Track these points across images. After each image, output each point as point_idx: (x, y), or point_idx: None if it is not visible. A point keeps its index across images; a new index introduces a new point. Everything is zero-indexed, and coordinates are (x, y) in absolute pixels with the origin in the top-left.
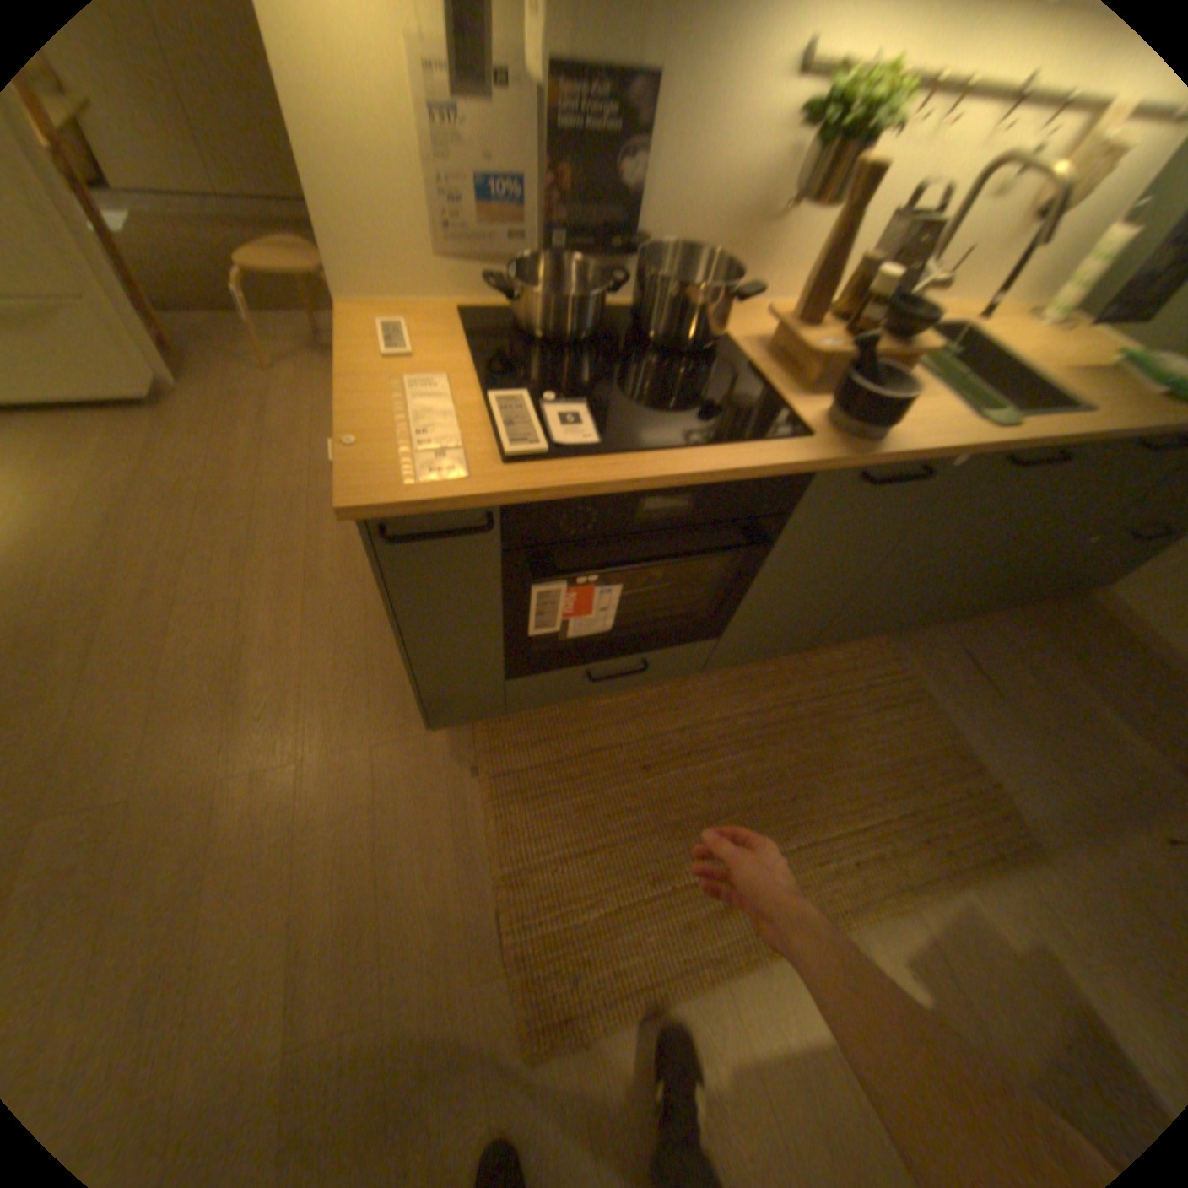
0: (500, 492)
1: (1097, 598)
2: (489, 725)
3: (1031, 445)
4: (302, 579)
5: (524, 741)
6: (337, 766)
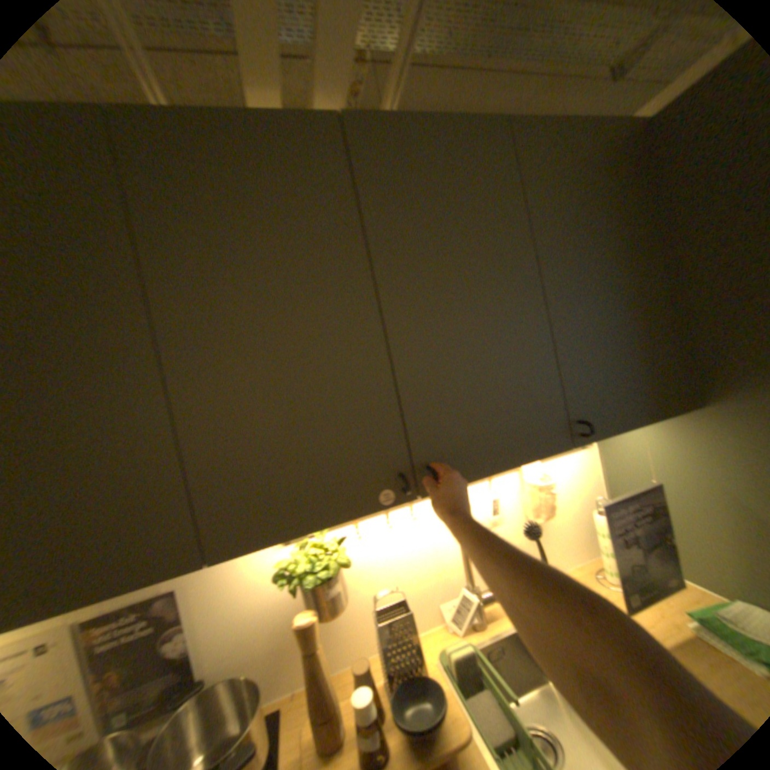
0: None
1: None
2: None
3: None
4: None
5: None
6: None
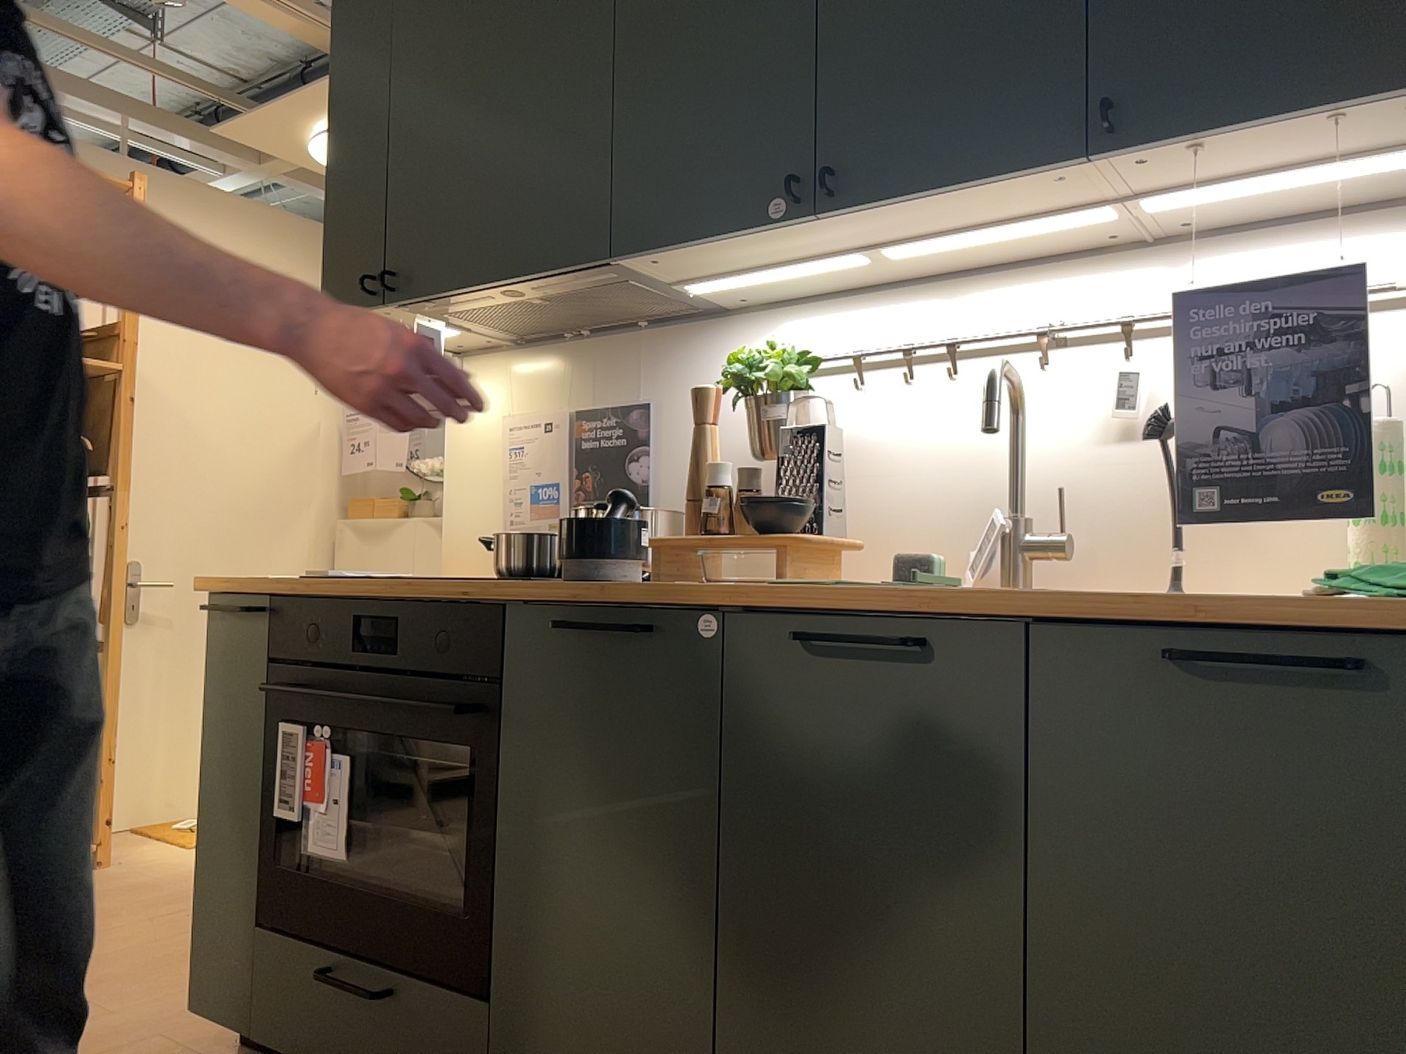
0: (274, 589)
1: None
2: None
3: (803, 603)
4: None
5: None
6: (119, 1032)
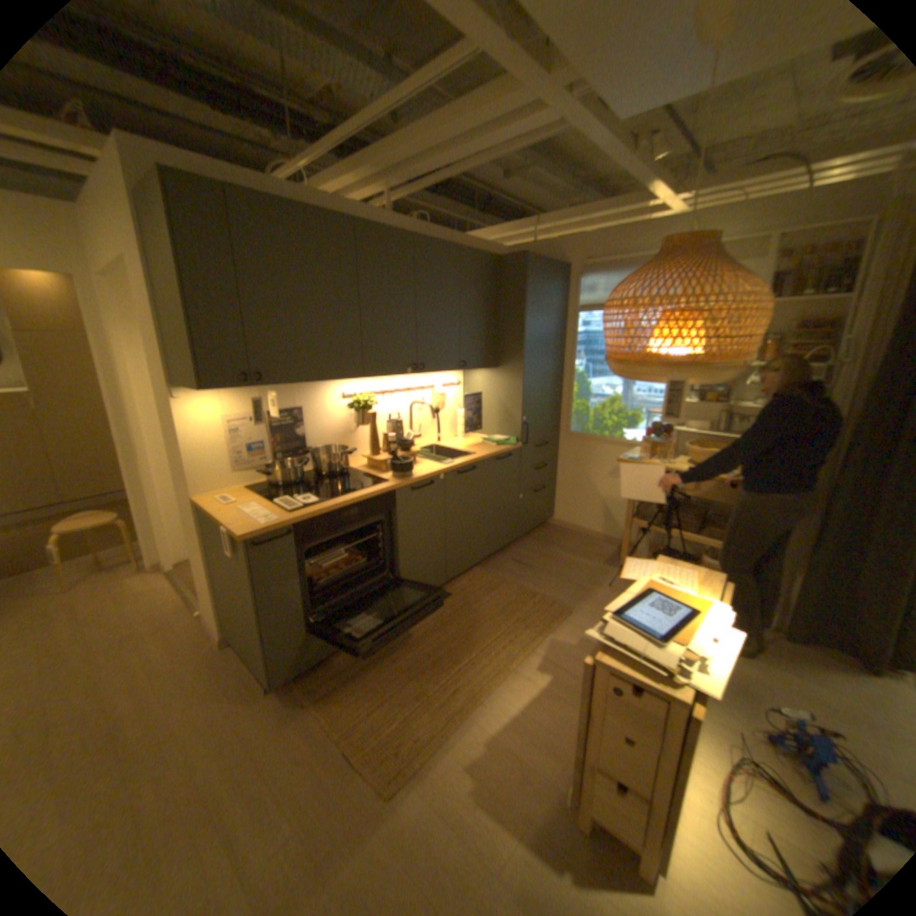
0: (290, 521)
1: (552, 524)
2: (301, 683)
3: (458, 467)
4: (145, 677)
5: (324, 681)
6: (213, 746)
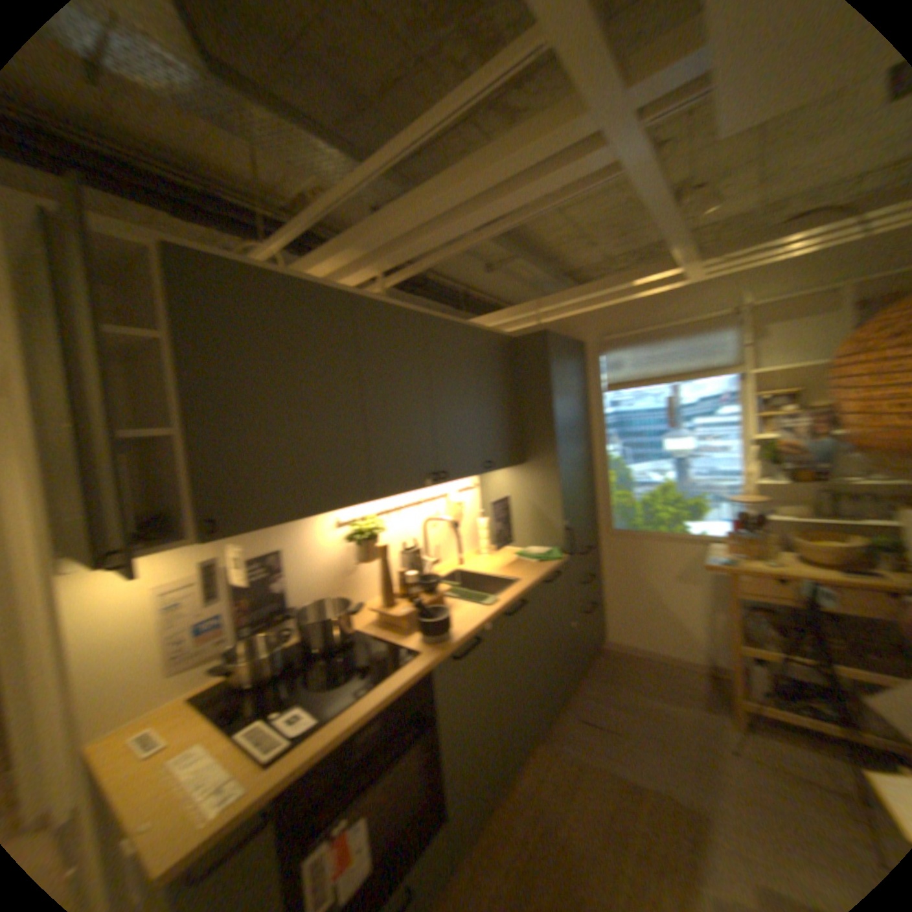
0: (271, 789)
1: (609, 649)
2: None
3: (508, 606)
4: None
5: None
6: None
